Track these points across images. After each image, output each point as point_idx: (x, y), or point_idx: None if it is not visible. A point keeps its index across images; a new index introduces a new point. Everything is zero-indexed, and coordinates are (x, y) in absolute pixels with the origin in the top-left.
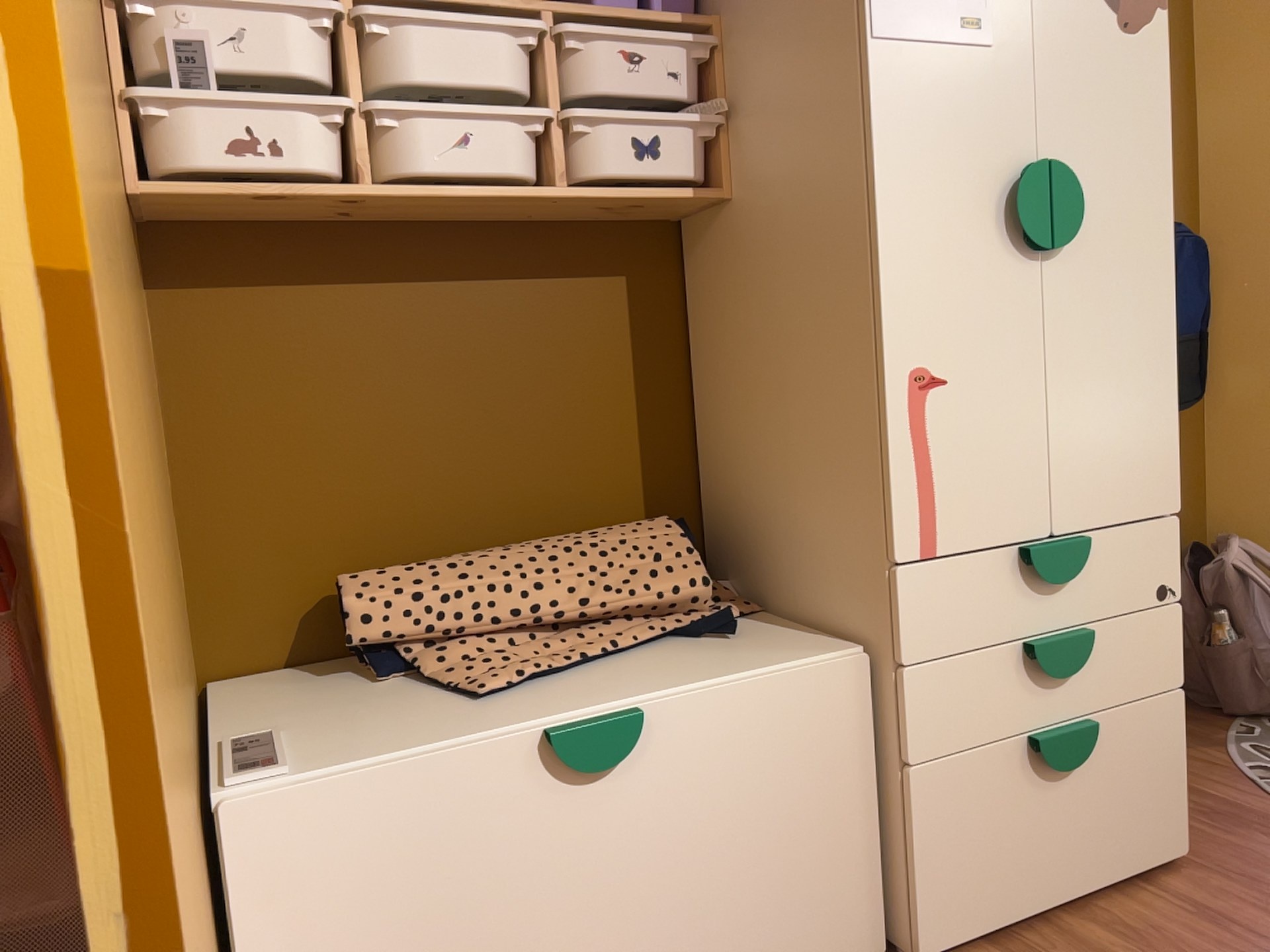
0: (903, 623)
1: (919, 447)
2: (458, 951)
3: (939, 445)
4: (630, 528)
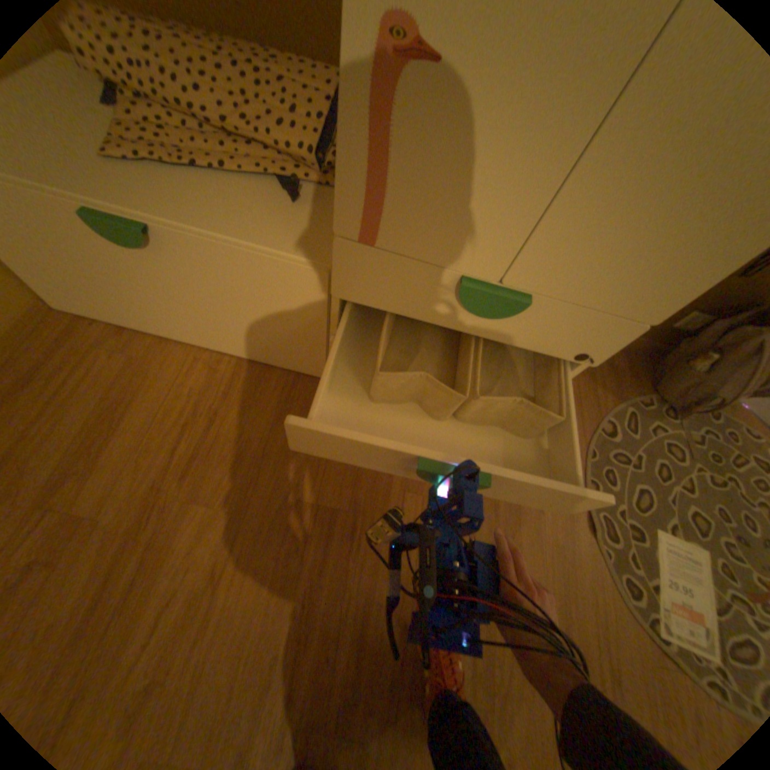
0: (332, 271)
1: (374, 132)
2: (88, 277)
3: (400, 141)
4: (299, 68)
